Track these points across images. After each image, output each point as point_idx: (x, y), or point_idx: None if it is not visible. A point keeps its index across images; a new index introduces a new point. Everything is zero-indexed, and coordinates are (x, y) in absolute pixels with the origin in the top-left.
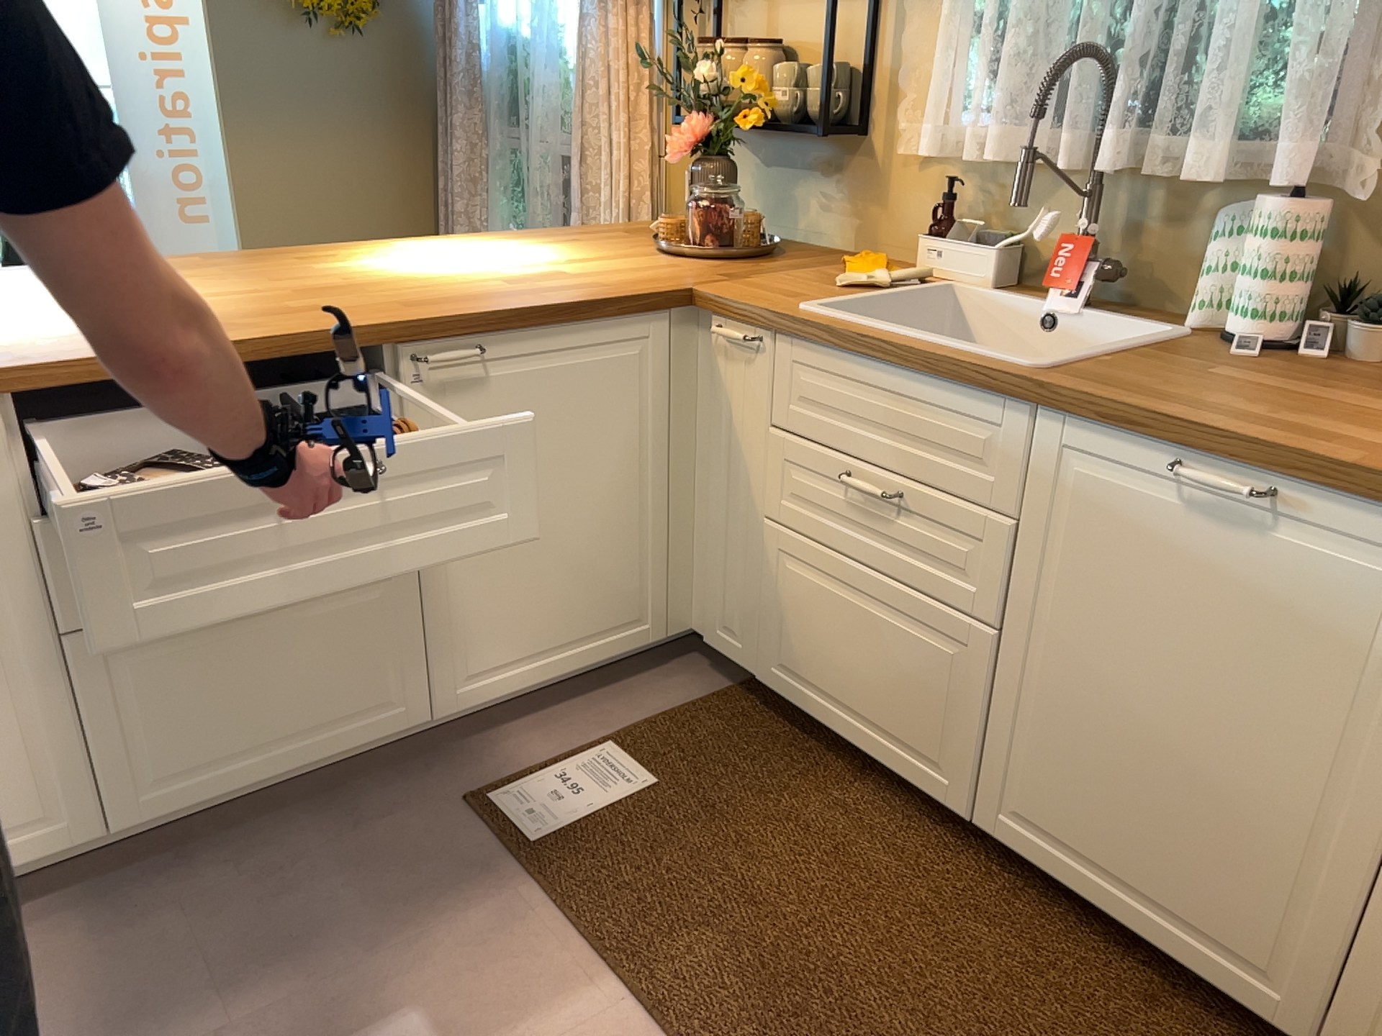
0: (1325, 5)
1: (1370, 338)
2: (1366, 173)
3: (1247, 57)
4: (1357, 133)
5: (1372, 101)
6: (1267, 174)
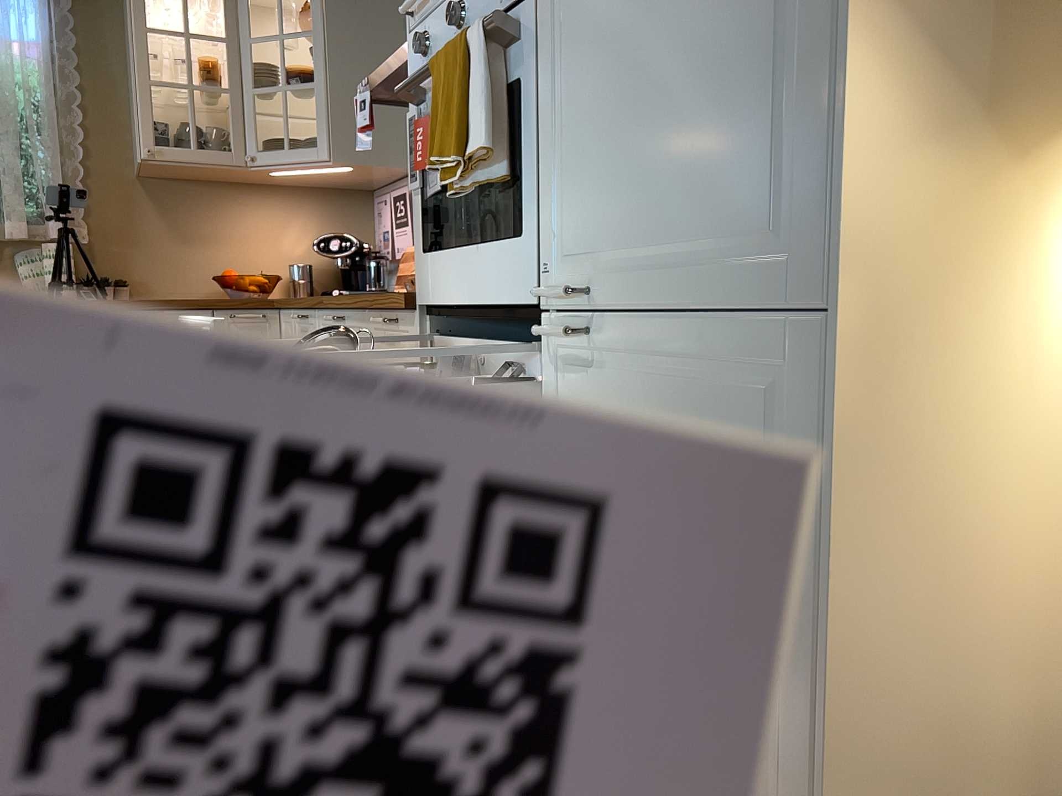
0: (47, 173)
1: (110, 290)
2: (85, 232)
3: (23, 189)
4: (70, 220)
5: (73, 209)
6: (36, 237)
